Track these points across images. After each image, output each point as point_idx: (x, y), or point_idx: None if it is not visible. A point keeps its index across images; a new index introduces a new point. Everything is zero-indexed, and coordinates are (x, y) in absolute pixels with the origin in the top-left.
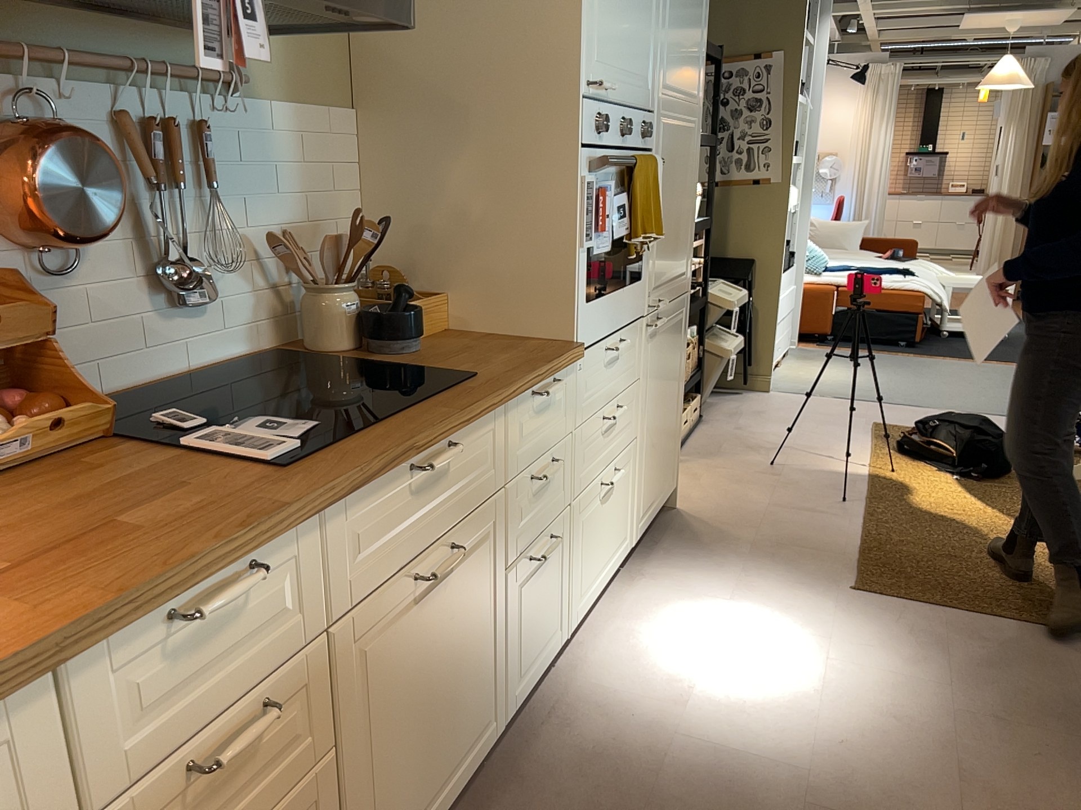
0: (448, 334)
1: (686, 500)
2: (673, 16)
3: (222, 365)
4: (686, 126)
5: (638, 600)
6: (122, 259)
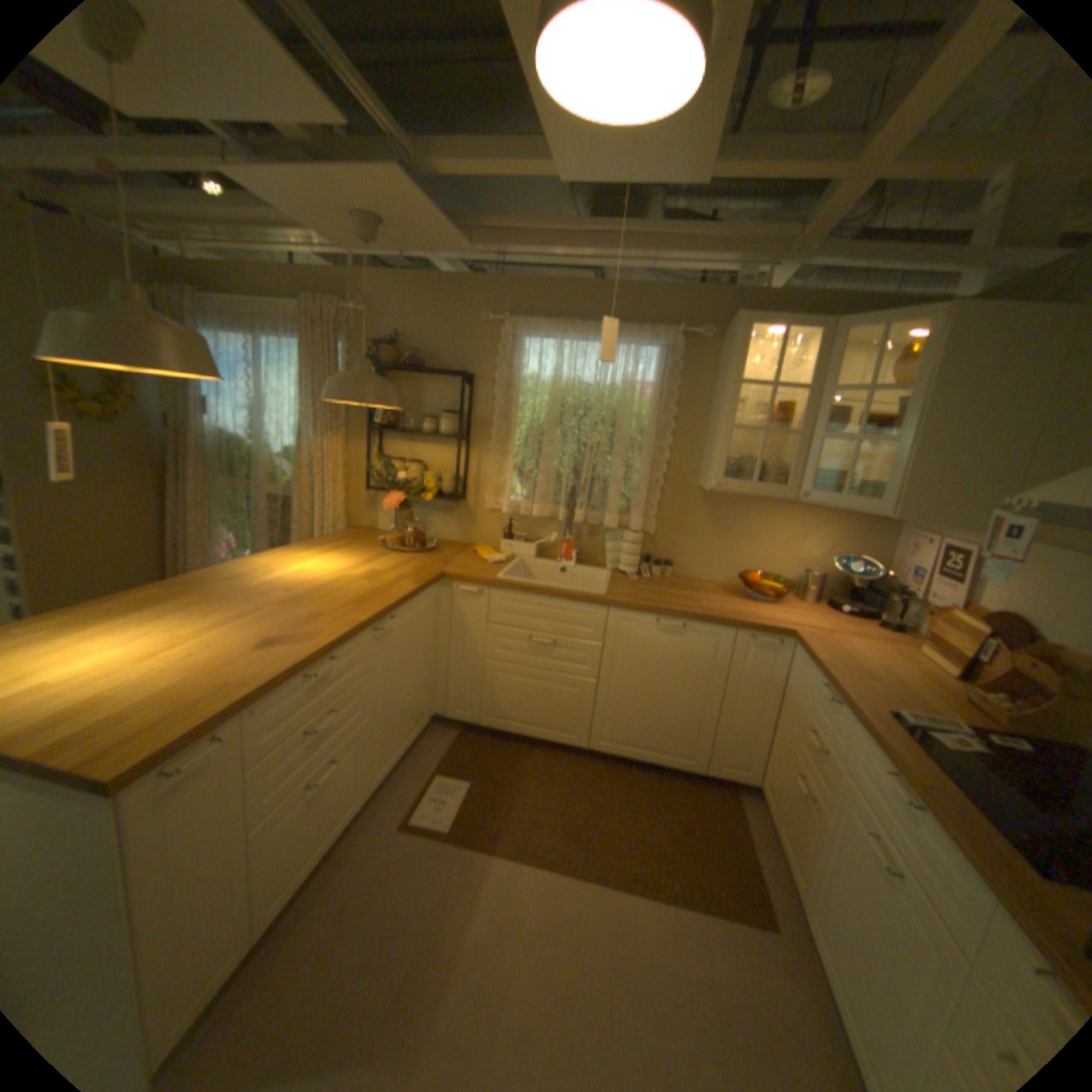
0: None
1: None
2: None
3: None
4: None
5: None
6: None
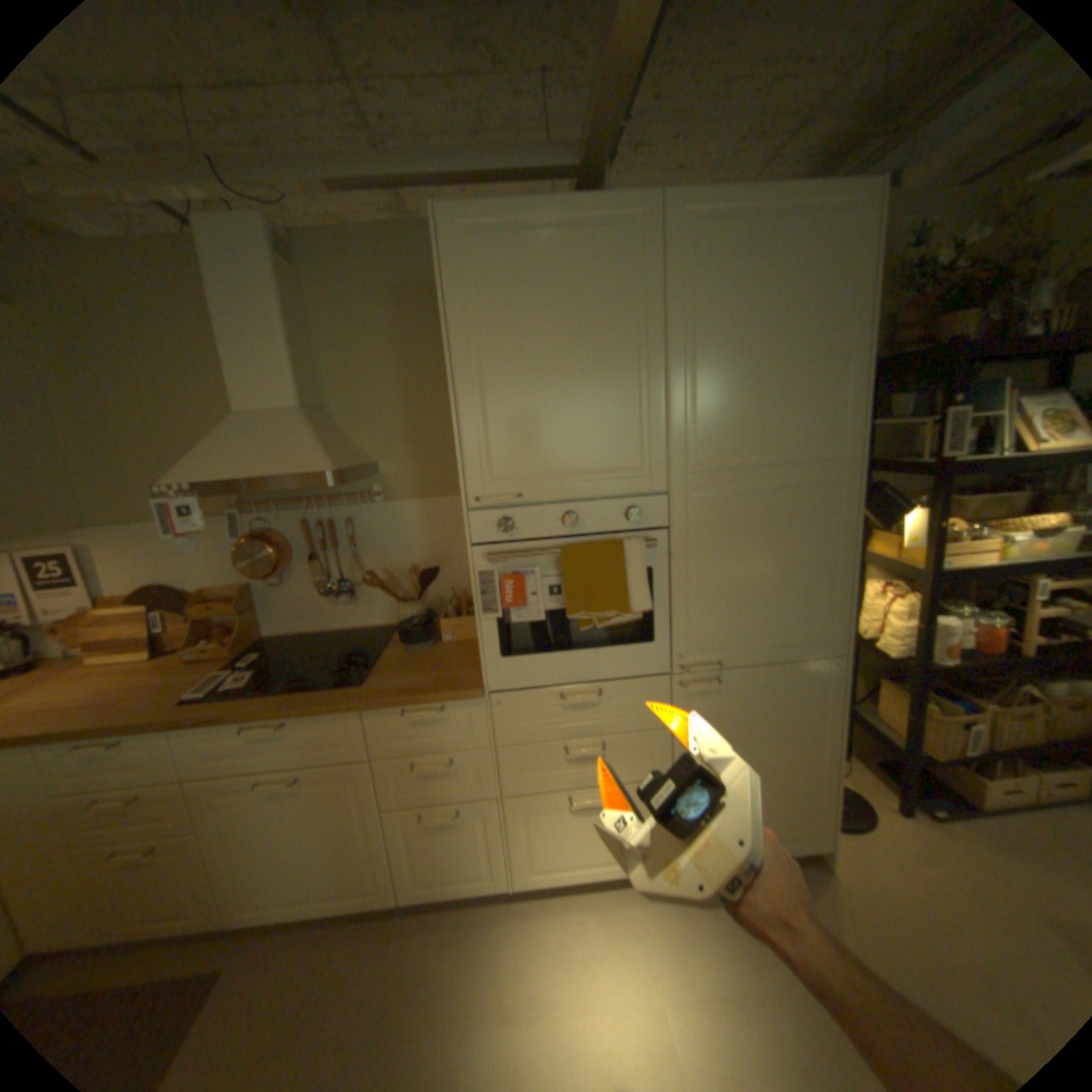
0: (472, 644)
1: (861, 878)
2: (708, 391)
3: (368, 629)
4: (791, 488)
5: (636, 921)
6: (308, 580)
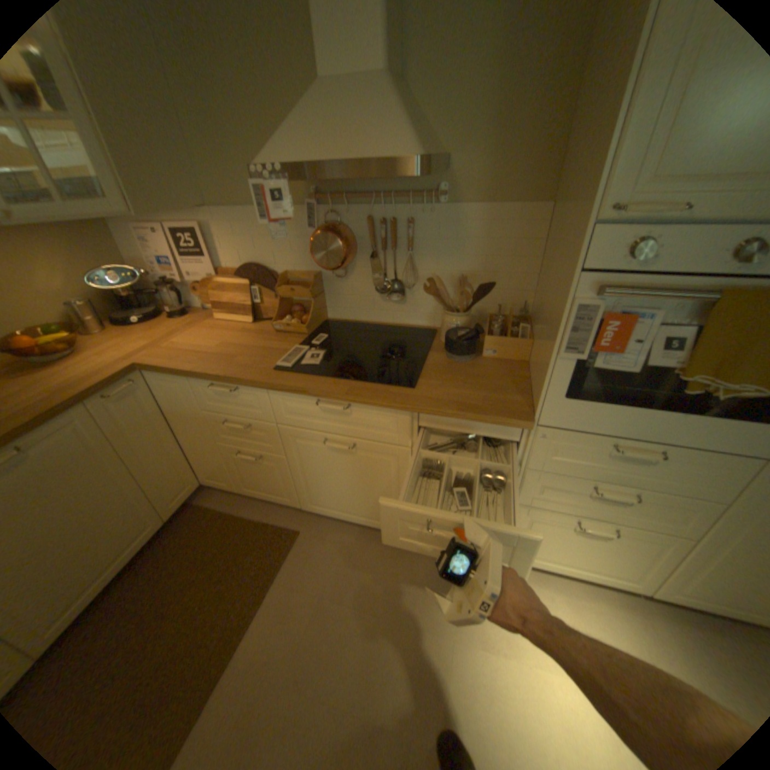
0: (513, 364)
1: None
2: None
3: (410, 327)
4: None
5: (603, 616)
6: (367, 275)
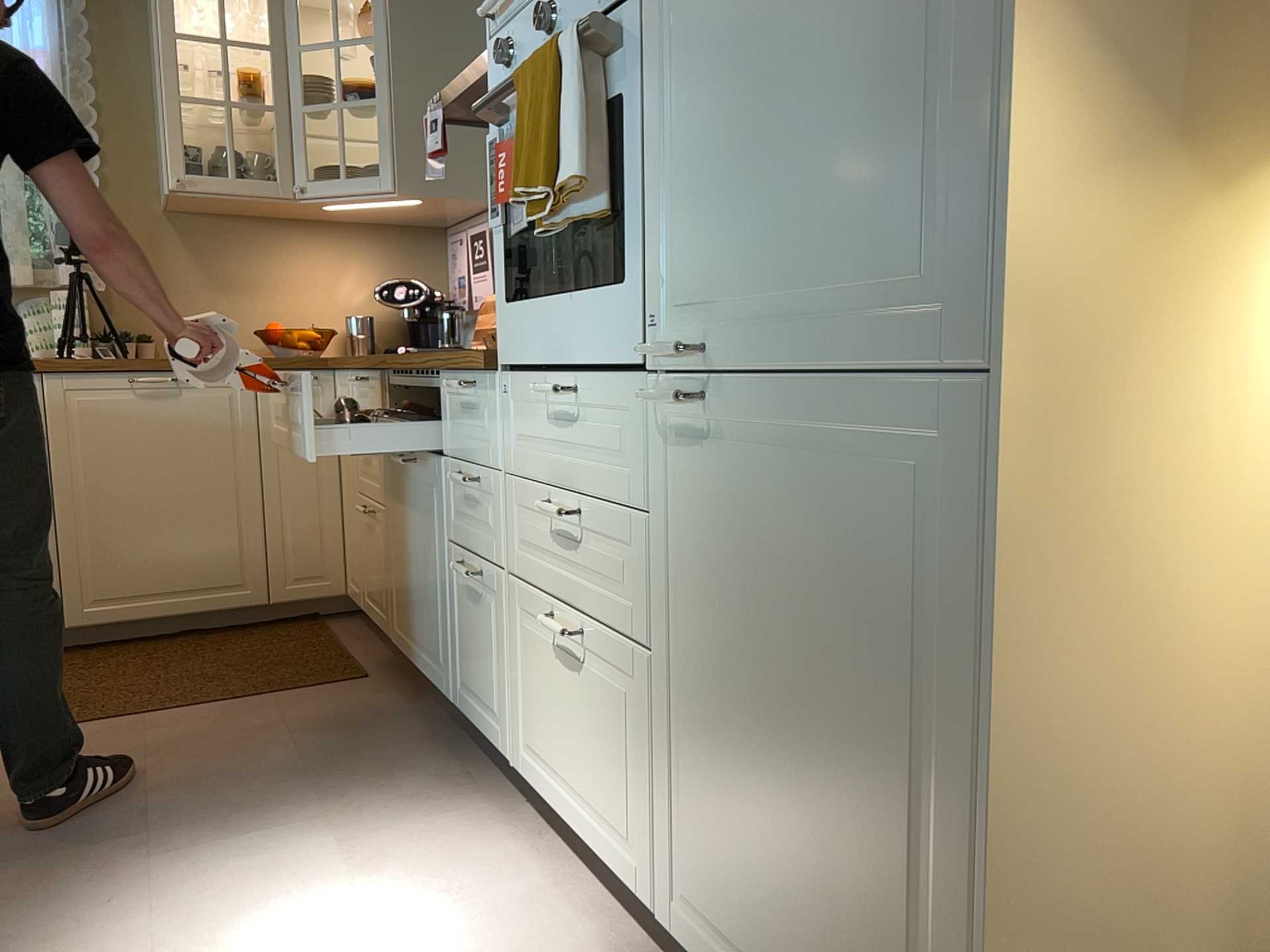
0: None
1: None
2: None
3: None
4: None
5: (569, 946)
6: None
